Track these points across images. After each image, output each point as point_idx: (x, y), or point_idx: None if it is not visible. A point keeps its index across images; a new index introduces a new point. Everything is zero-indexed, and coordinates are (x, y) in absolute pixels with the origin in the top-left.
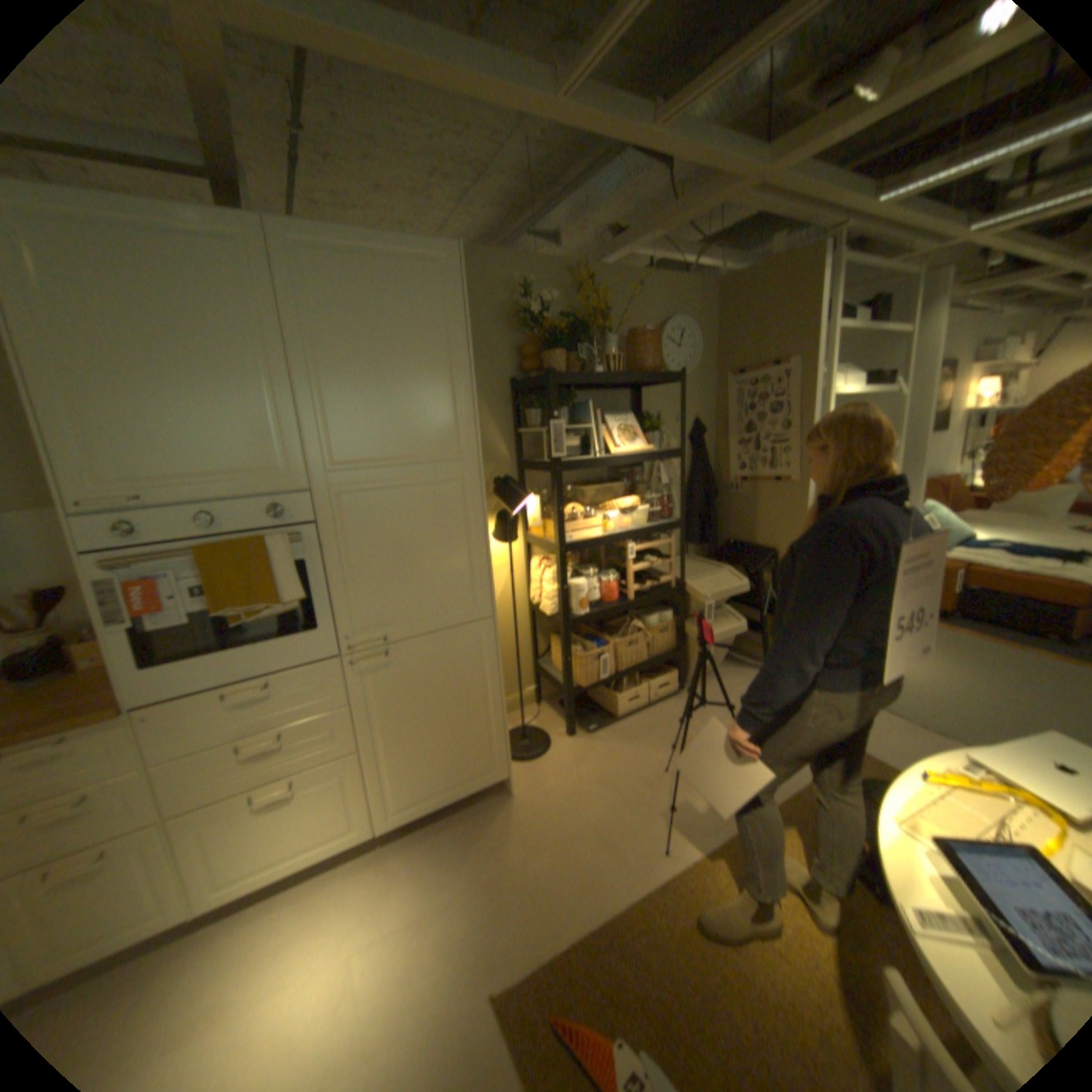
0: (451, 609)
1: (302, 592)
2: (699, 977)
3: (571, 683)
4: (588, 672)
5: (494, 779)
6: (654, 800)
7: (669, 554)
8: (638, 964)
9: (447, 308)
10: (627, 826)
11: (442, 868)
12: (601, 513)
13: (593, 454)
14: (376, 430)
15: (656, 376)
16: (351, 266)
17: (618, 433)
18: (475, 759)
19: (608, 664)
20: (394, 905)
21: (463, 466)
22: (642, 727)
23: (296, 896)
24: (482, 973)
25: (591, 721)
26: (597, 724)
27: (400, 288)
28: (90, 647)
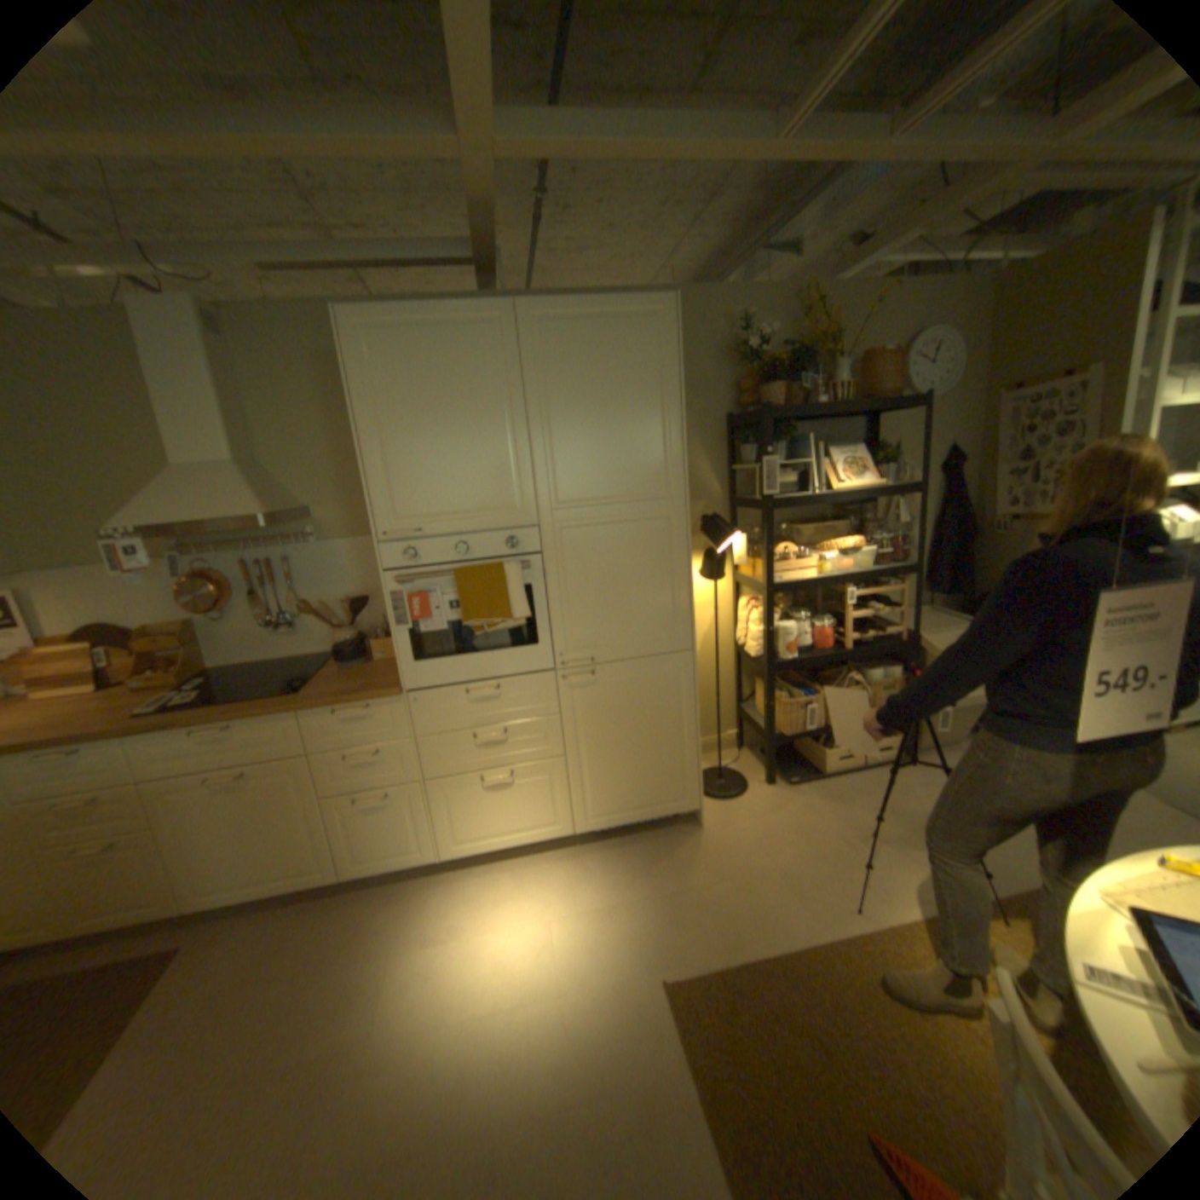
0: (652, 638)
1: (528, 611)
2: (875, 1026)
3: (774, 729)
4: (793, 720)
5: (685, 807)
6: (854, 860)
7: (901, 601)
8: (811, 998)
9: (661, 356)
10: (819, 878)
11: (632, 874)
12: (818, 553)
13: (811, 490)
14: (593, 473)
15: (896, 400)
16: (579, 331)
17: (843, 466)
18: (668, 784)
19: (817, 714)
20: (589, 892)
21: (669, 504)
22: (853, 788)
23: (512, 866)
24: (659, 963)
25: (795, 773)
26: (801, 777)
27: (620, 344)
28: (382, 643)
